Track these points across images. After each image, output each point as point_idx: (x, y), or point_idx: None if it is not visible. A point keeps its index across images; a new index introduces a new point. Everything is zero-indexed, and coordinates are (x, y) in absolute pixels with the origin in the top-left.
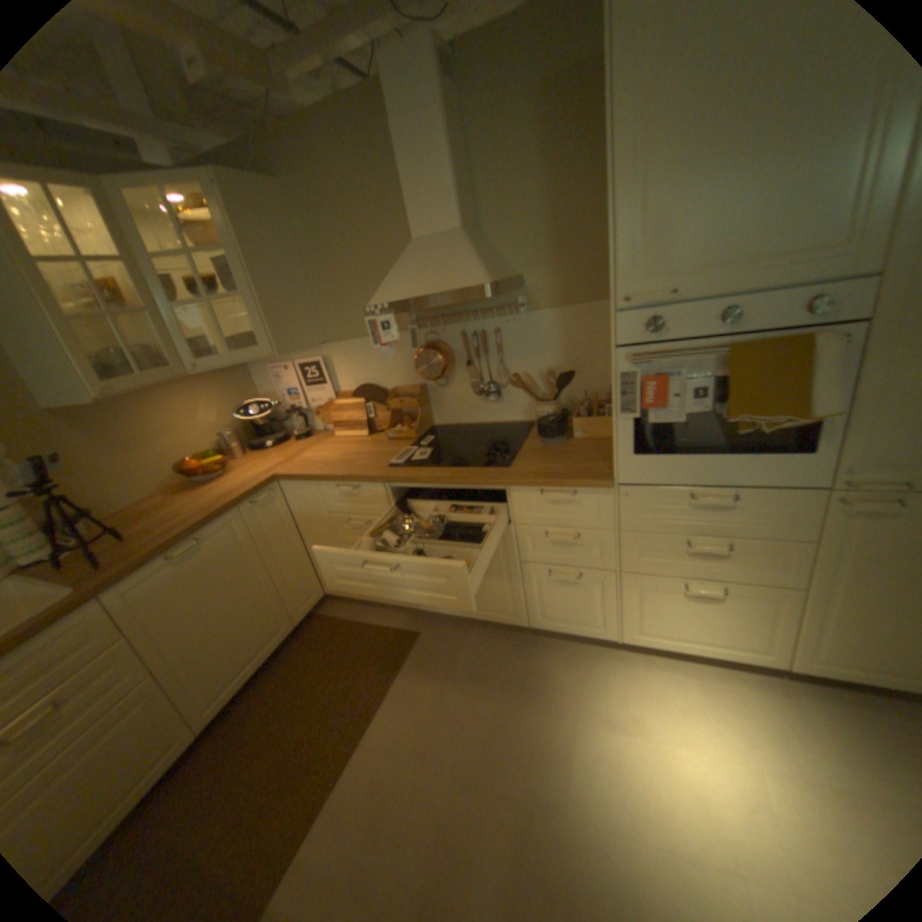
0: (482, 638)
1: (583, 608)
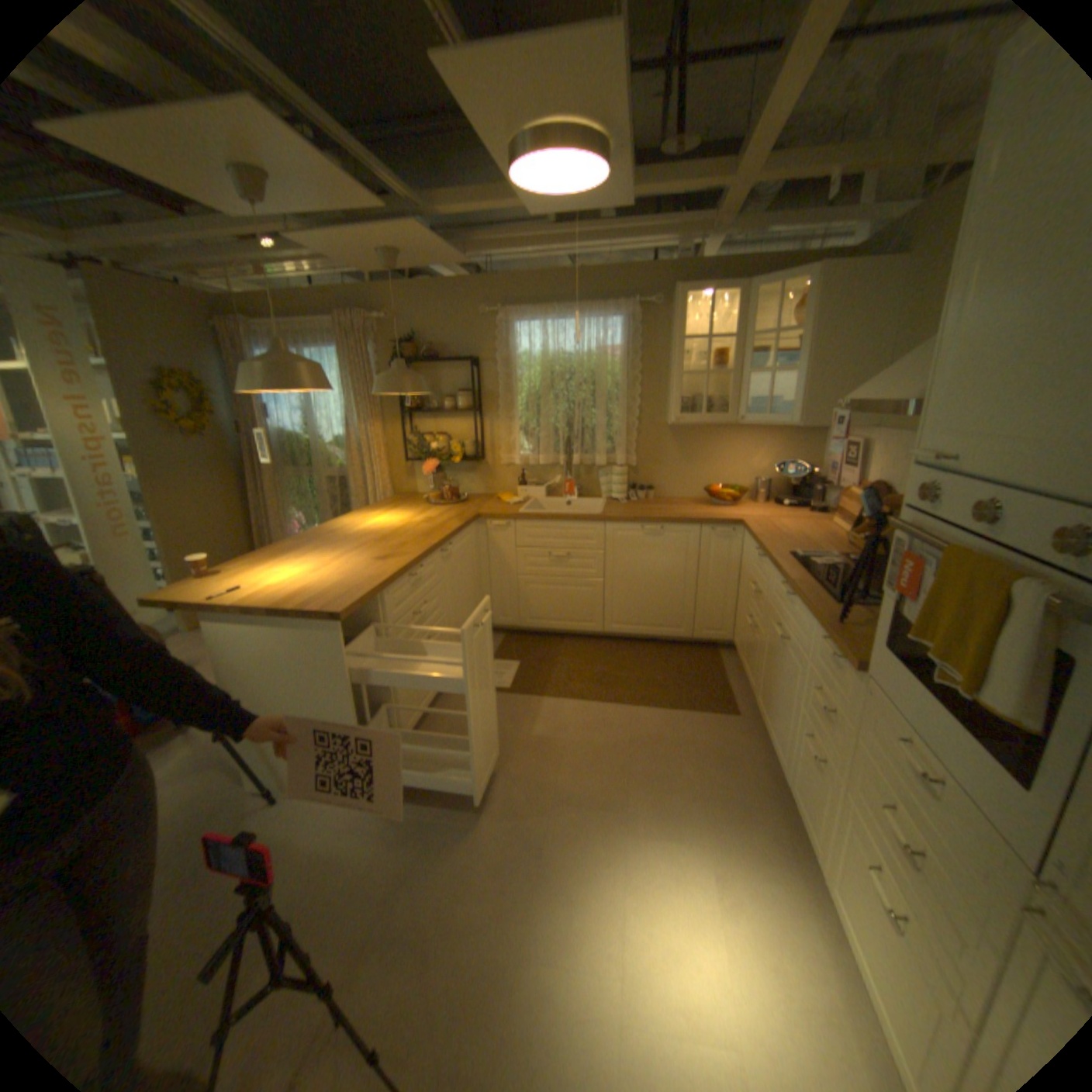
0: (764, 764)
1: (816, 806)
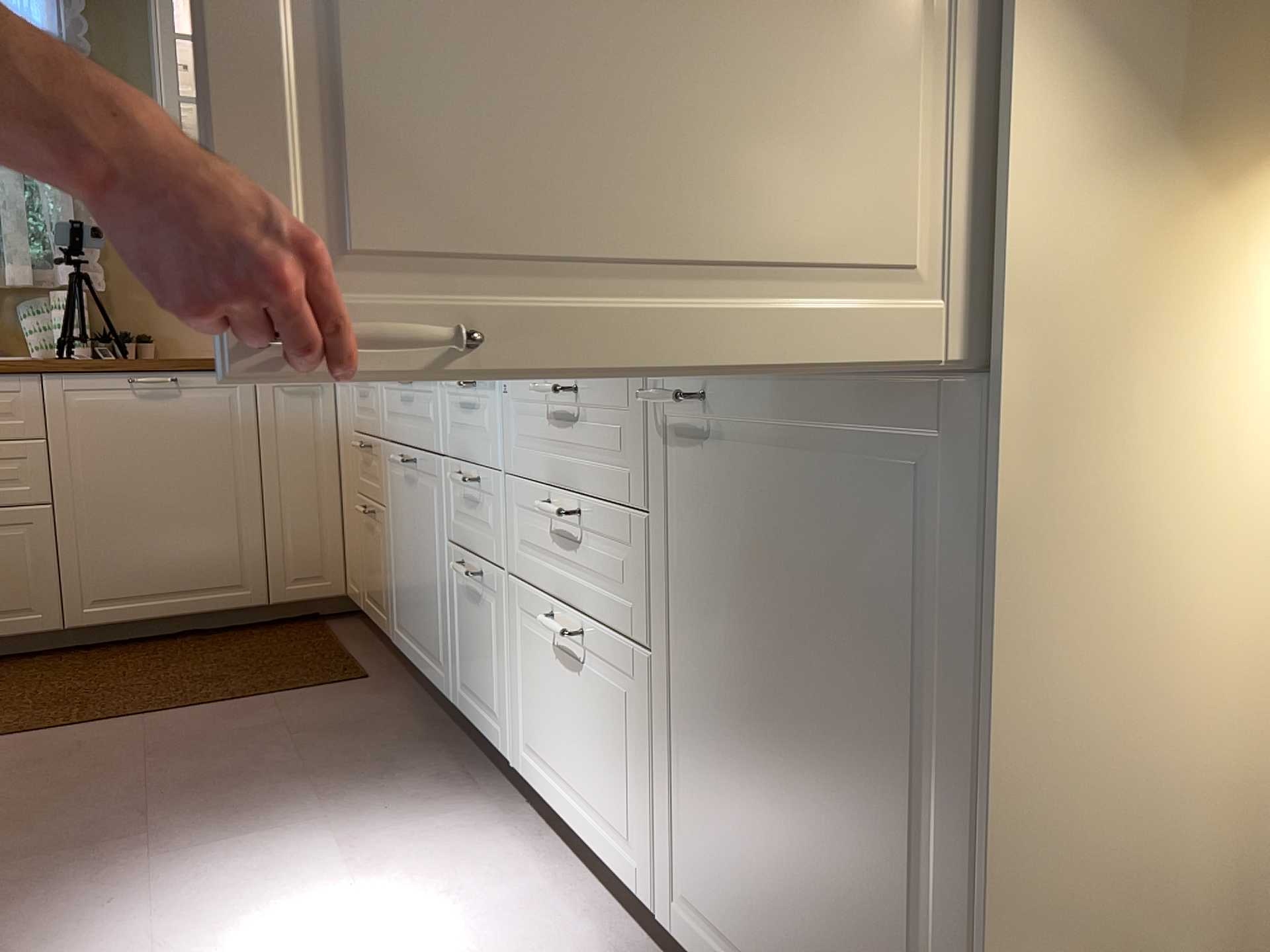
0: (415, 714)
1: (486, 665)
